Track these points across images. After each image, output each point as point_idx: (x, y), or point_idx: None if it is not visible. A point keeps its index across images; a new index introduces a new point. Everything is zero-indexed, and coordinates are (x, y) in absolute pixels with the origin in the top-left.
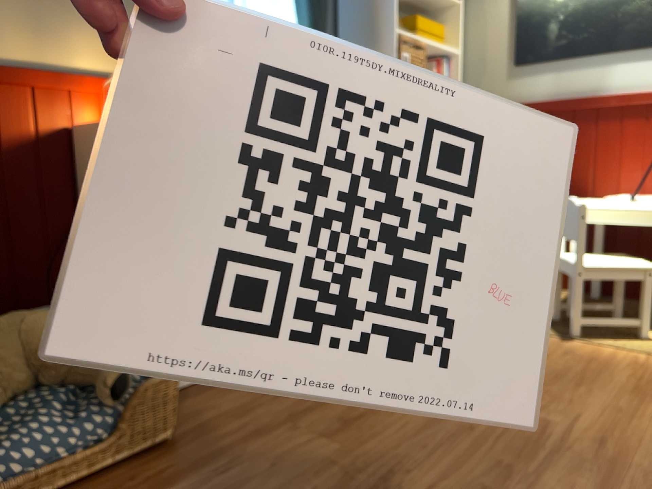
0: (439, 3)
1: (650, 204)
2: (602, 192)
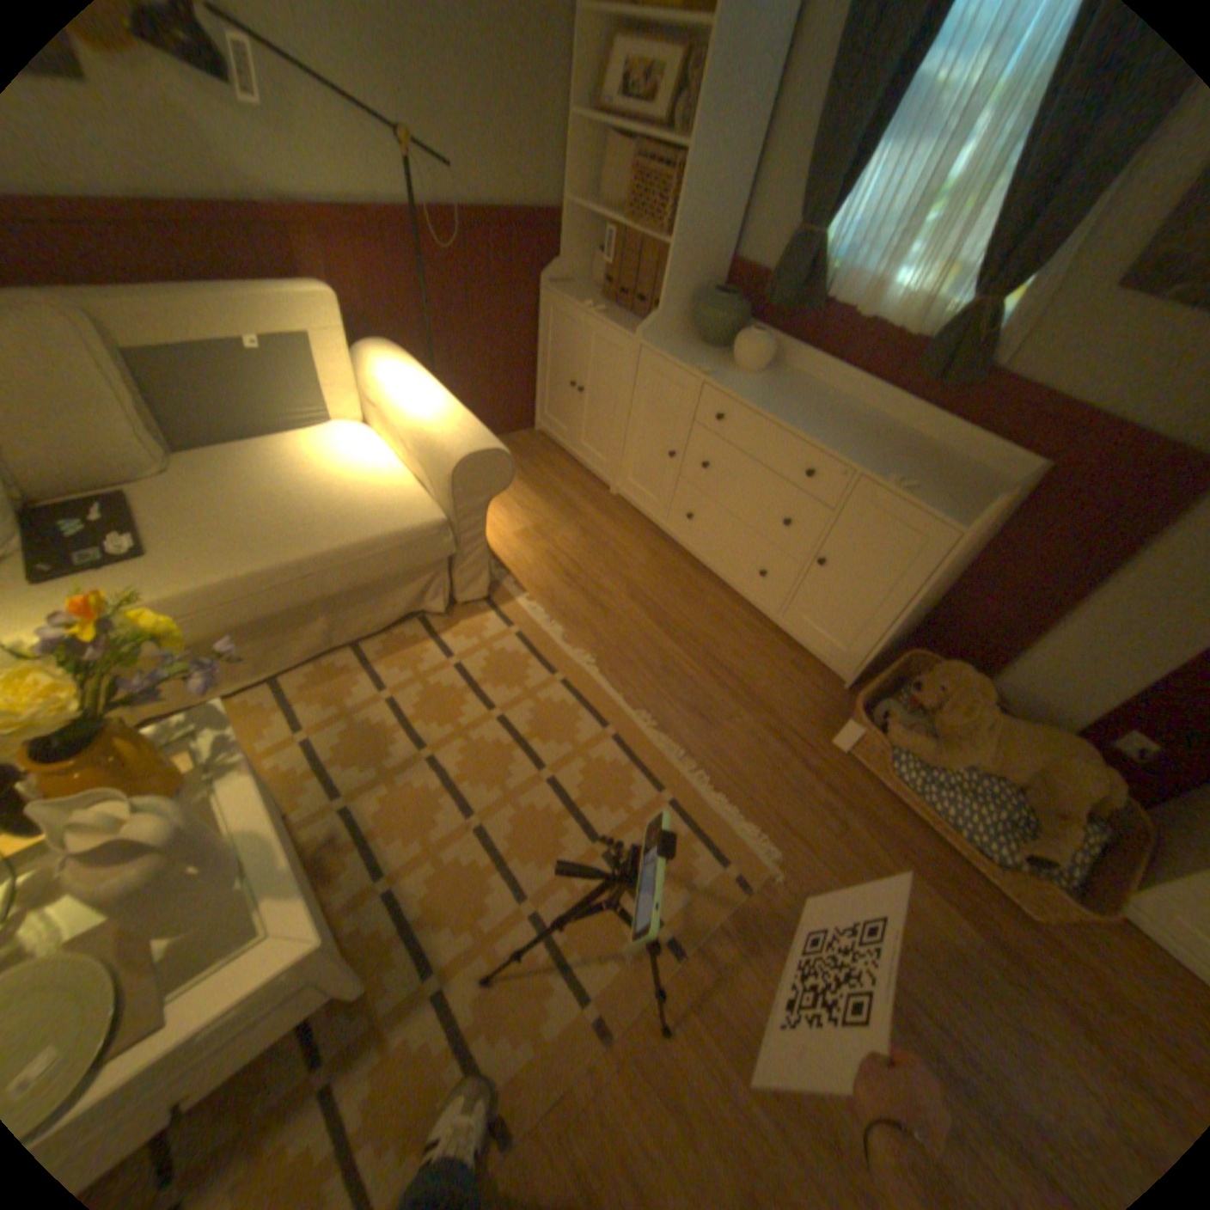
0: None
1: None
2: None
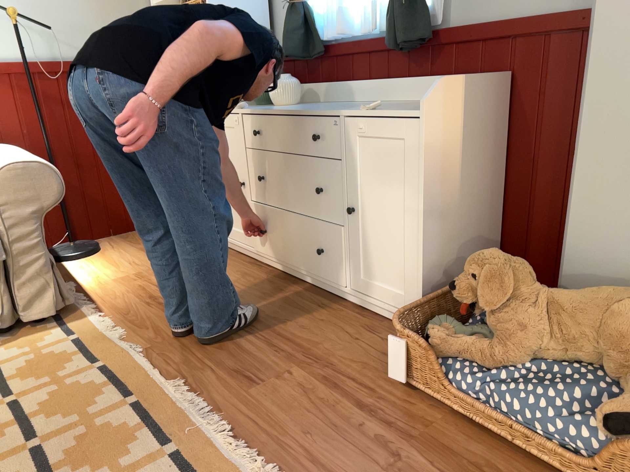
0: None
1: None
2: None
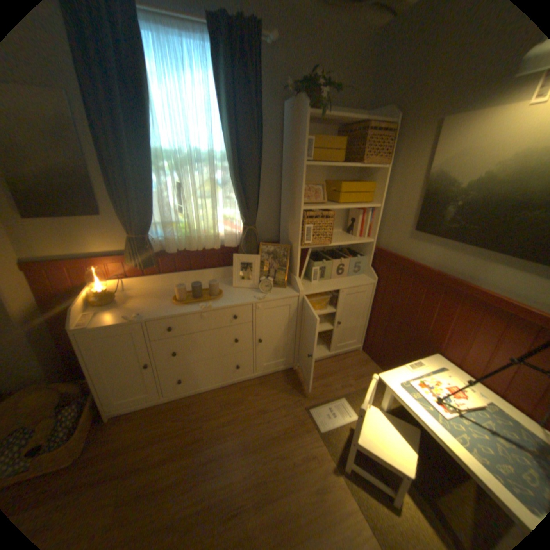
0: (371, 167)
1: (447, 419)
2: (451, 357)
